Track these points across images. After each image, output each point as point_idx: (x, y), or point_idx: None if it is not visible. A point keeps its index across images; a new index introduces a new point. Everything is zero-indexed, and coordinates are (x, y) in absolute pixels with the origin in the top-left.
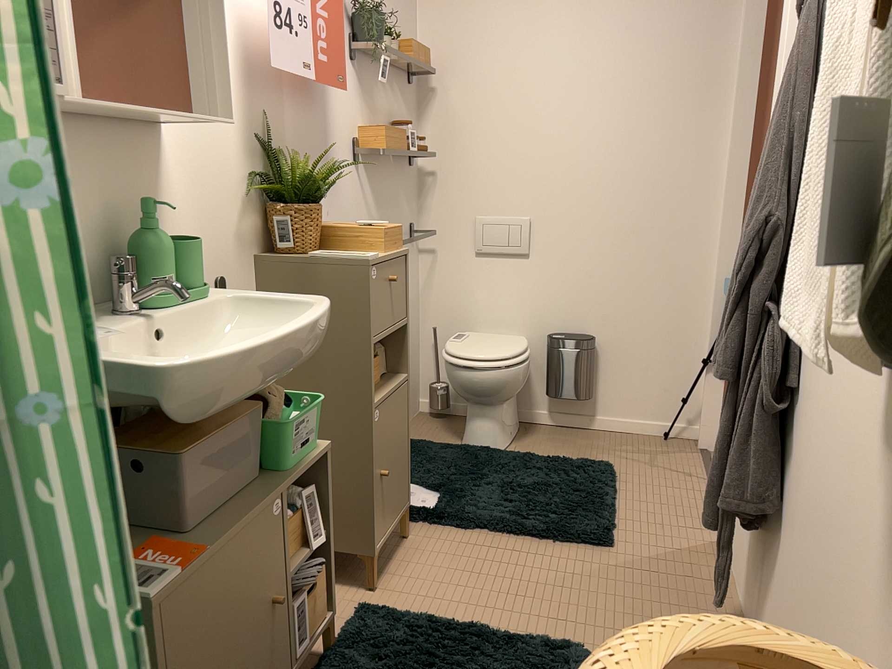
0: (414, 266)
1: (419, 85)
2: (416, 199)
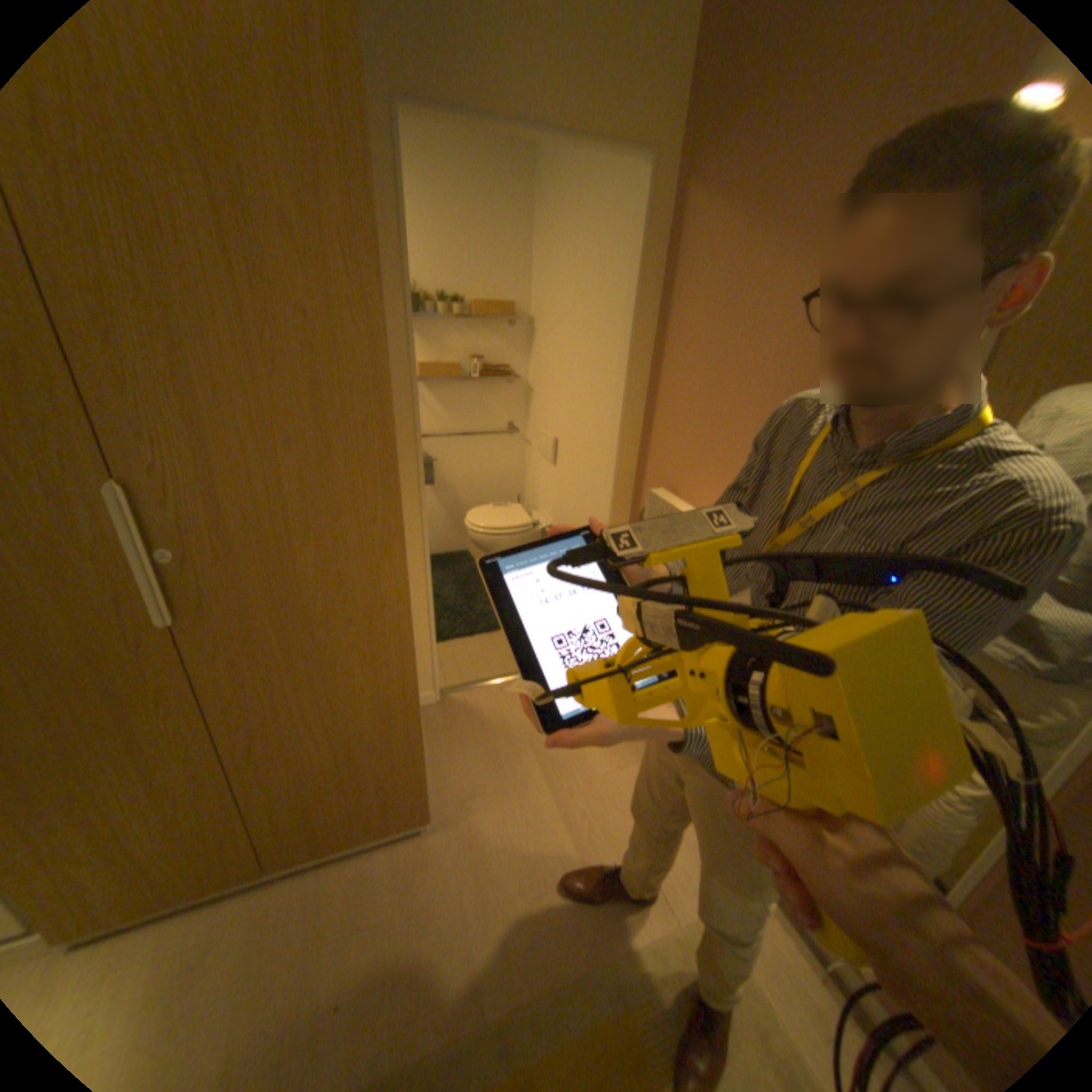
0: (515, 452)
1: (530, 324)
2: (521, 407)
